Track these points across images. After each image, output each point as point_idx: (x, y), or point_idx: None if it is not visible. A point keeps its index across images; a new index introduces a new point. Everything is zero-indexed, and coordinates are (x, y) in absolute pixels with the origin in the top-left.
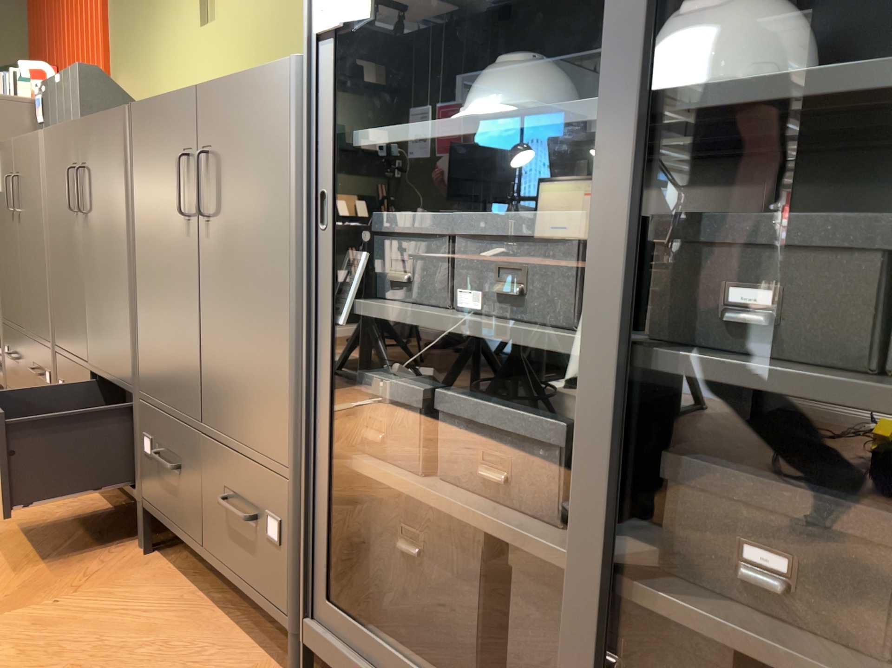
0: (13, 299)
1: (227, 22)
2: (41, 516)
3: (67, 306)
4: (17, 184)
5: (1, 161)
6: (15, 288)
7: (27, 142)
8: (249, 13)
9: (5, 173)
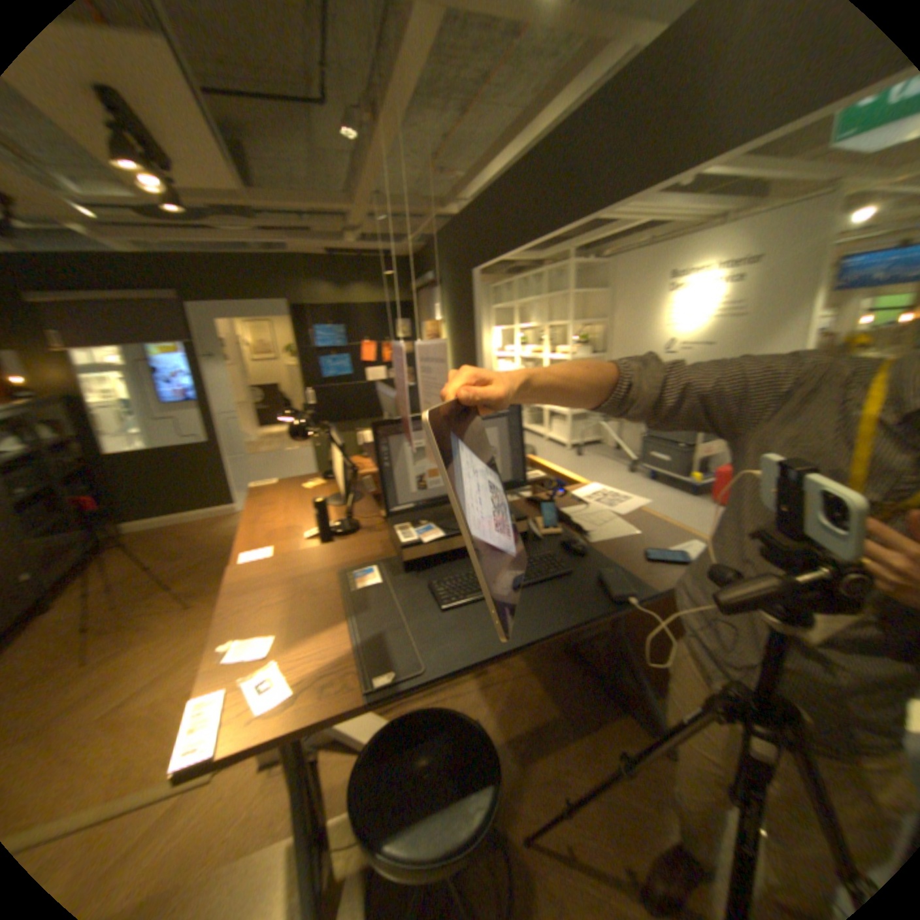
0: None
1: None
2: None
3: None
4: None
5: None
6: None
7: None
8: None
9: None
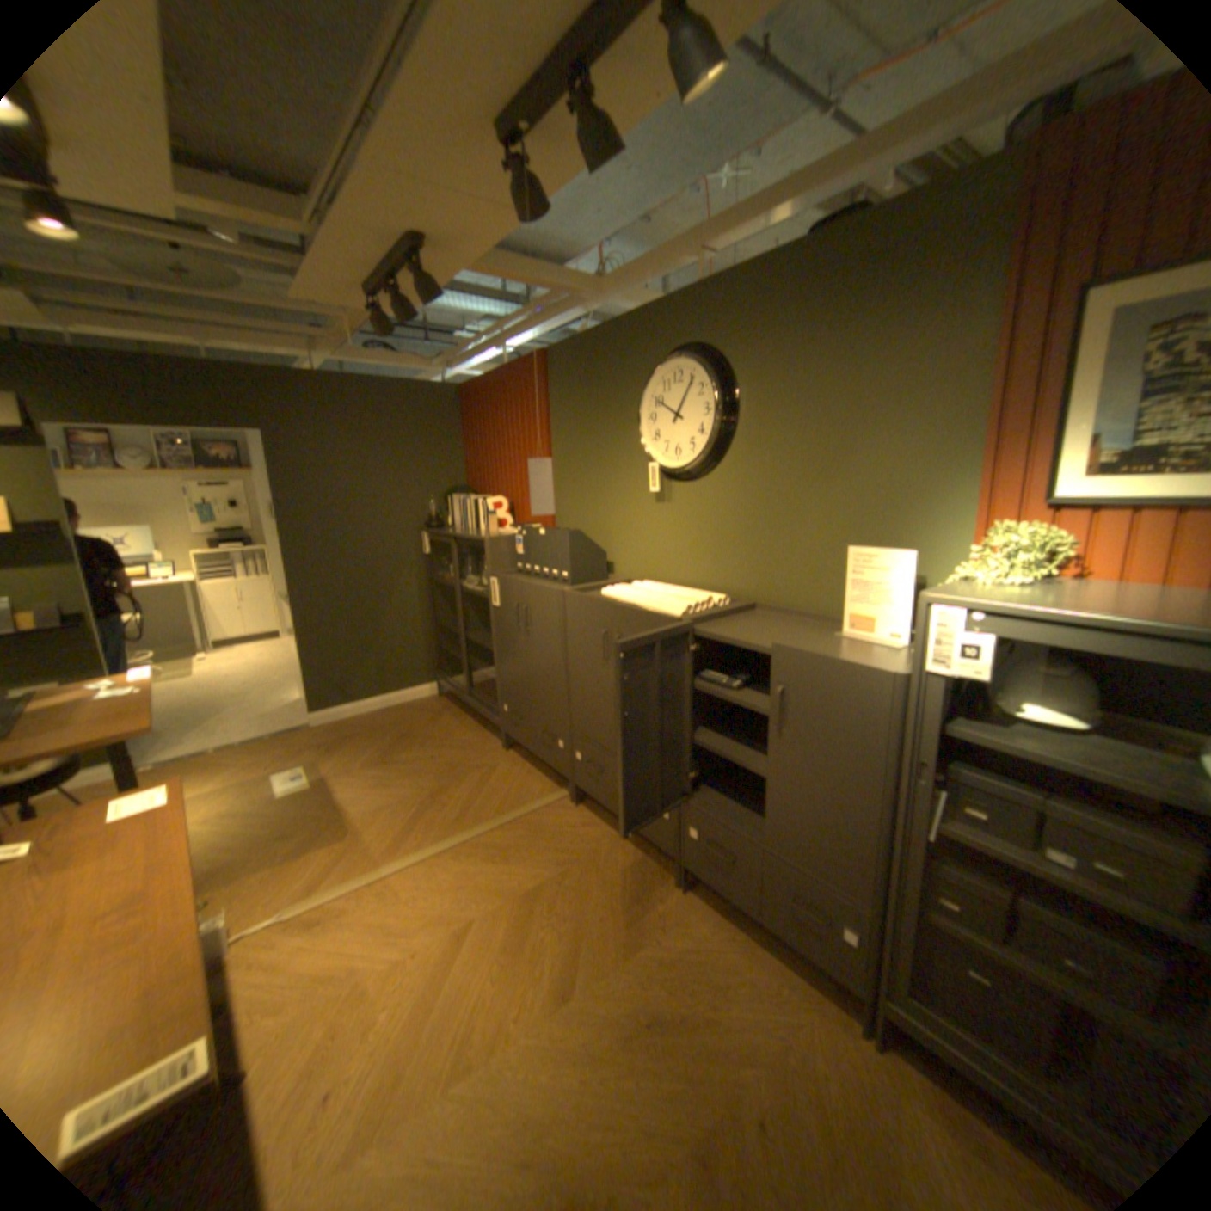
0: (515, 678)
1: (684, 507)
2: (592, 853)
3: (590, 711)
4: (526, 611)
5: (504, 587)
6: (519, 673)
7: (540, 589)
8: (709, 508)
9: (509, 597)
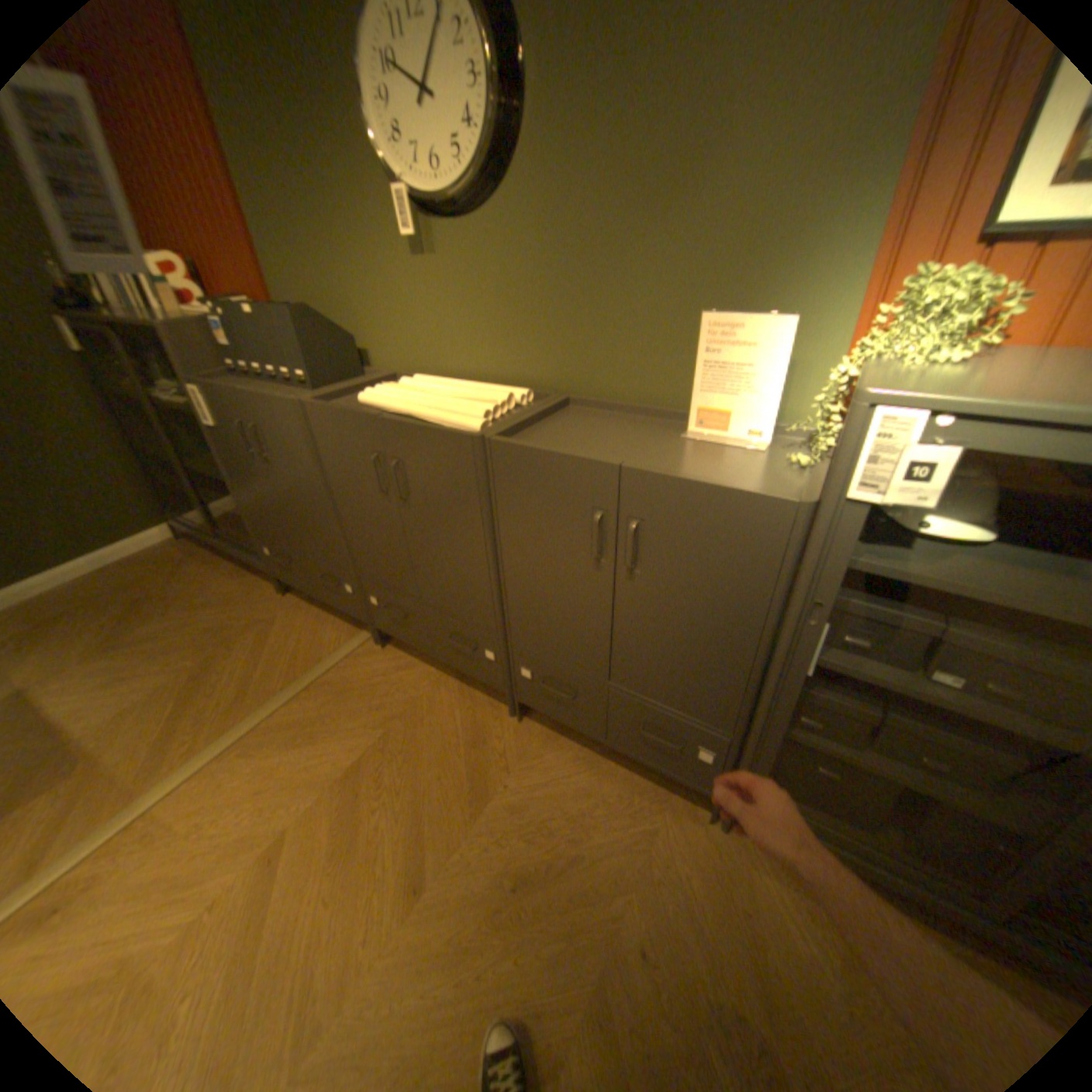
0: (268, 518)
1: (456, 261)
2: (413, 701)
3: (377, 553)
4: (256, 432)
5: (213, 399)
6: (271, 511)
7: (266, 400)
8: (492, 260)
9: (224, 413)
